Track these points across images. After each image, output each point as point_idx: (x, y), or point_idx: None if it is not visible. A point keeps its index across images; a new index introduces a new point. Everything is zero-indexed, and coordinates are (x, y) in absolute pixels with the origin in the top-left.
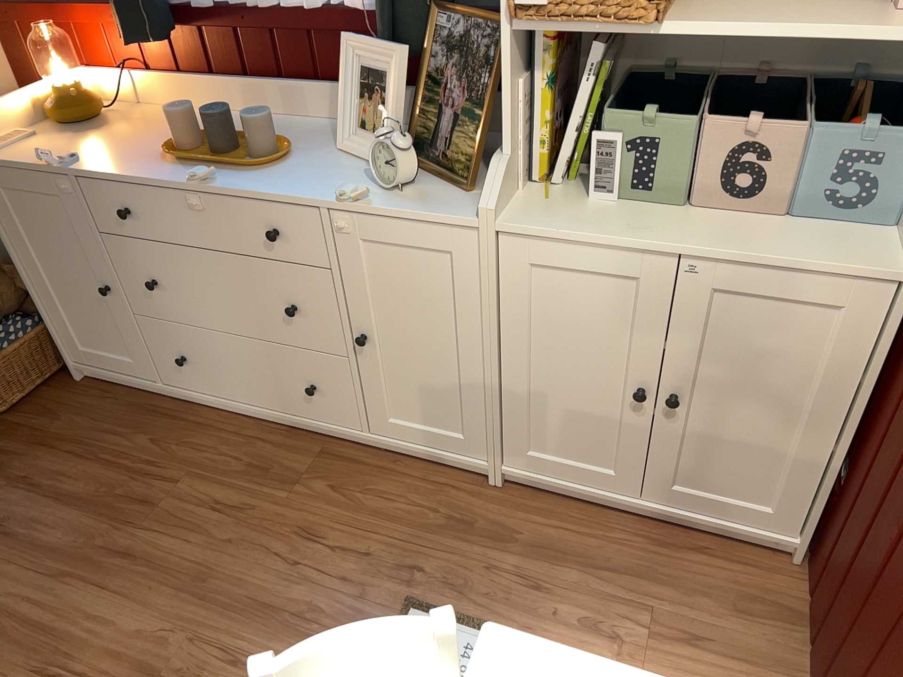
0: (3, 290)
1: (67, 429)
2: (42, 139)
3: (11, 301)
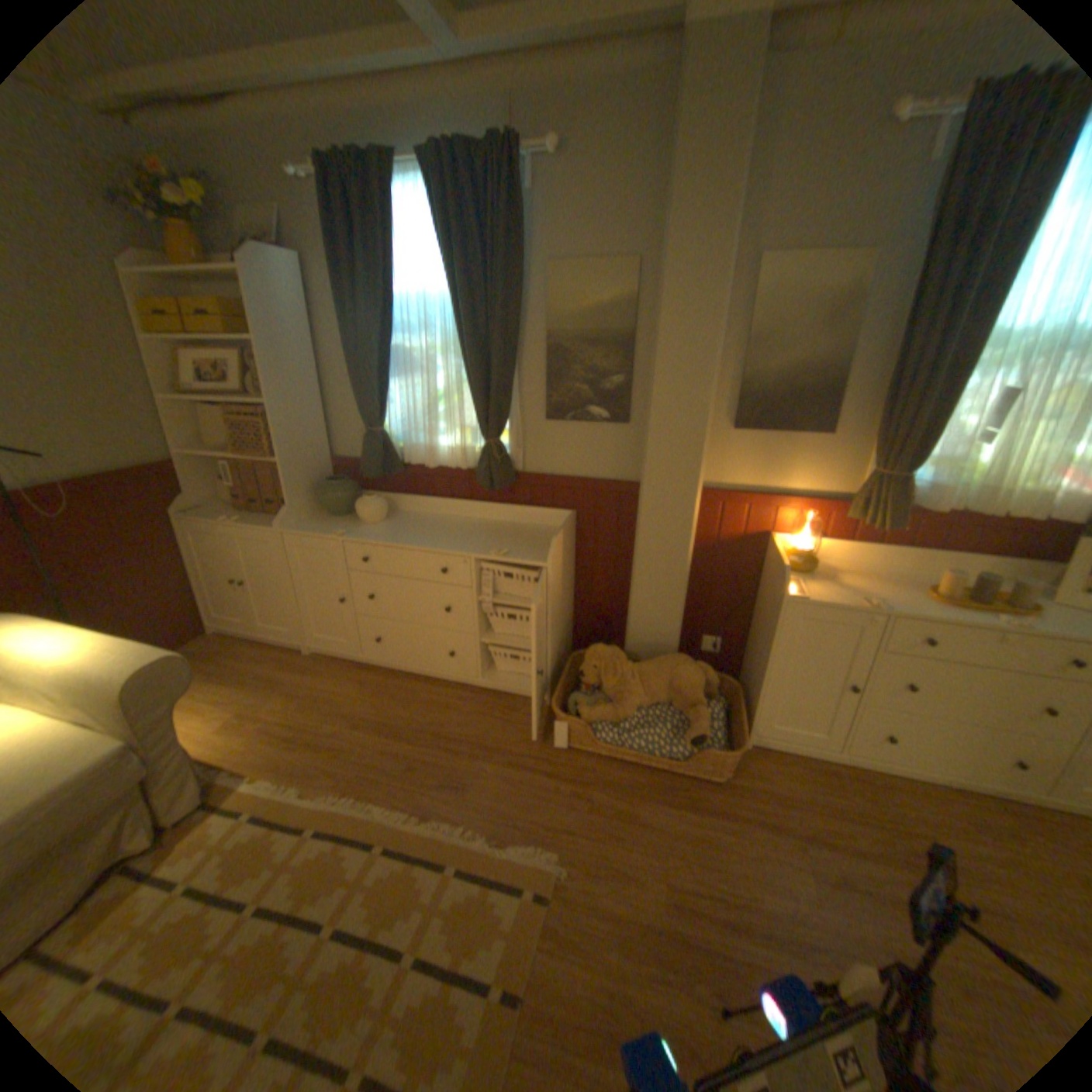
0: (699, 681)
1: (784, 796)
2: (796, 580)
3: (702, 689)
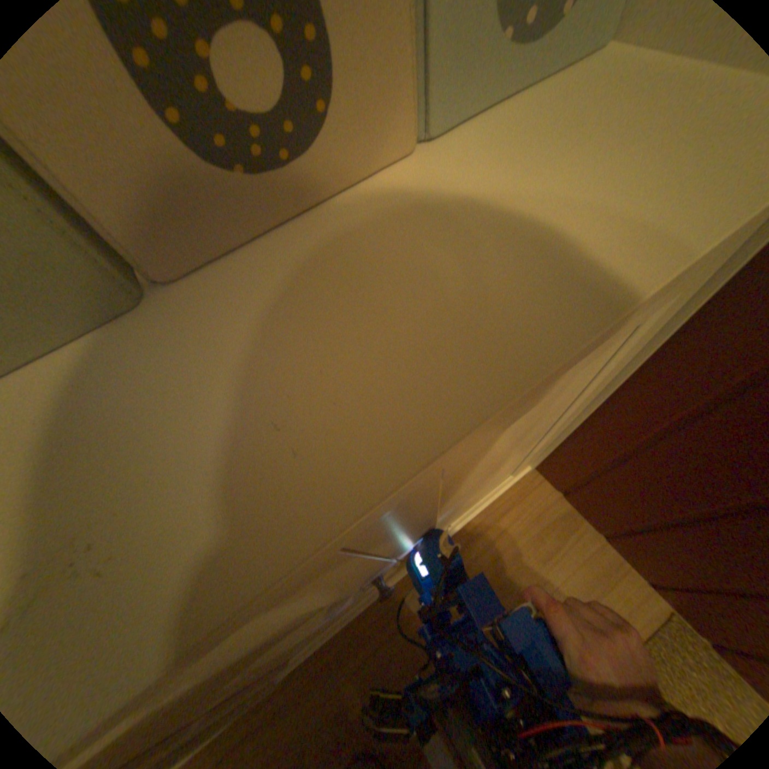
0: None
1: None
2: None
3: None
